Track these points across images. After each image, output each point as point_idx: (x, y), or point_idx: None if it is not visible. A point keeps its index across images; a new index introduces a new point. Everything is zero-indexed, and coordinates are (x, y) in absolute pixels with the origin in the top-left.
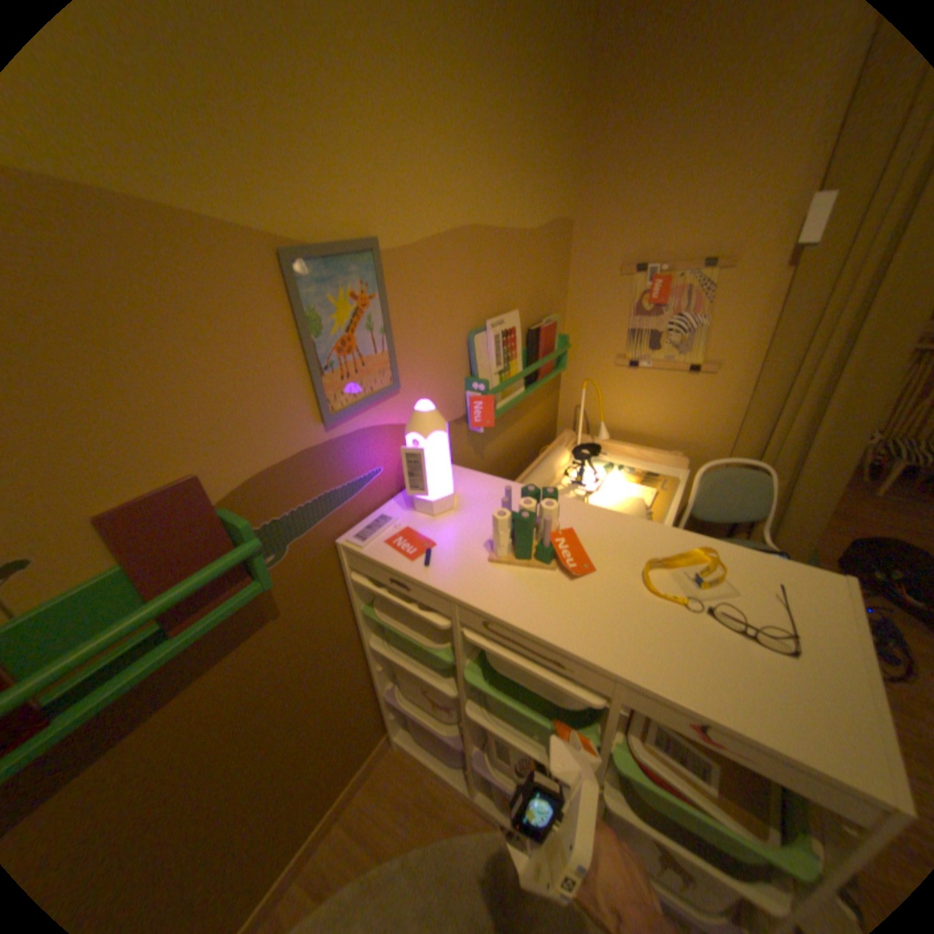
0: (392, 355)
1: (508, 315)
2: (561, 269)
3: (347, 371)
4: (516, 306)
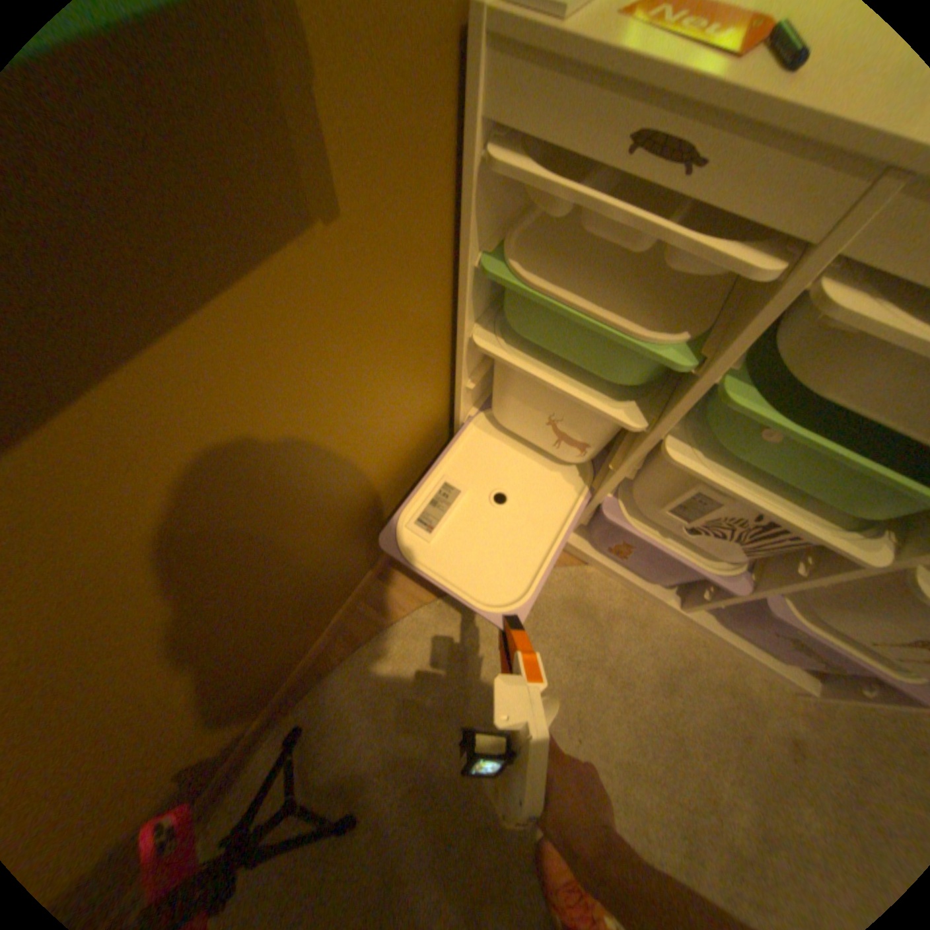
0: None
1: None
2: None
3: None
4: None
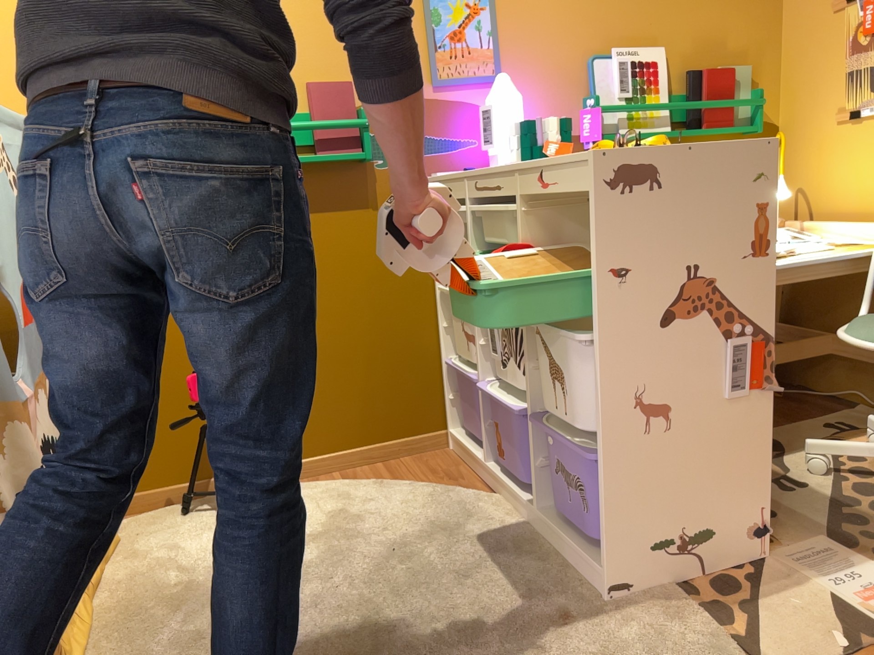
0: (495, 53)
1: (646, 51)
2: (759, 21)
3: (454, 54)
4: (666, 47)
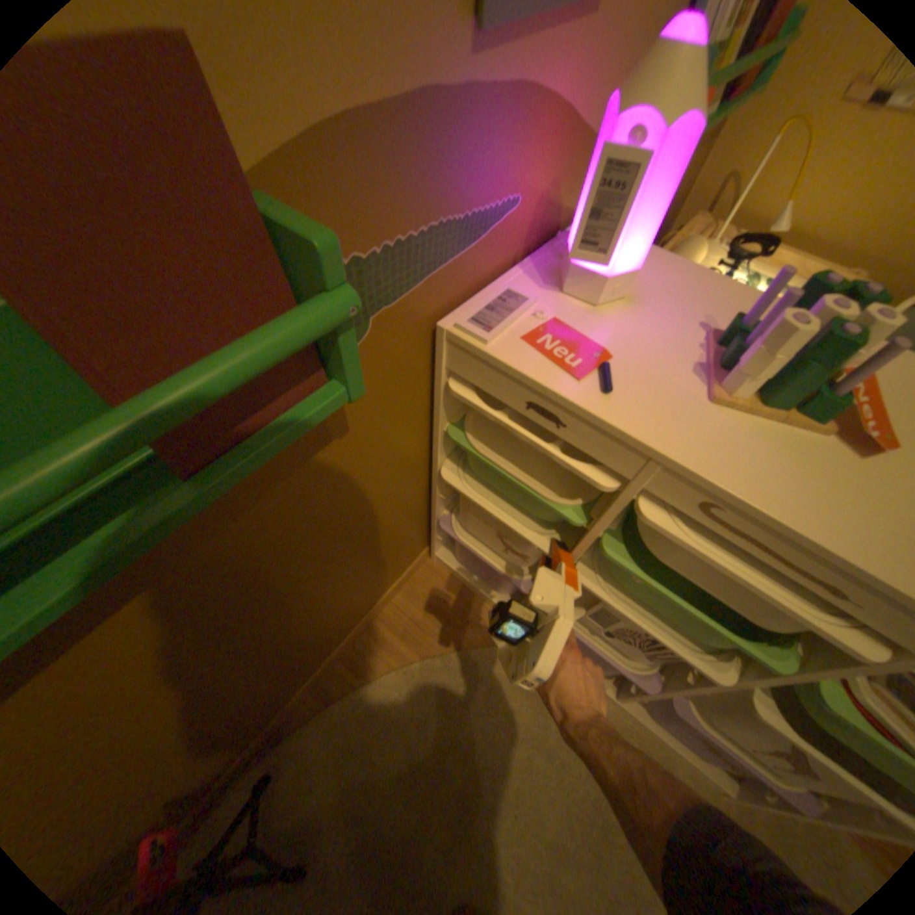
0: None
1: None
2: None
3: None
4: None
